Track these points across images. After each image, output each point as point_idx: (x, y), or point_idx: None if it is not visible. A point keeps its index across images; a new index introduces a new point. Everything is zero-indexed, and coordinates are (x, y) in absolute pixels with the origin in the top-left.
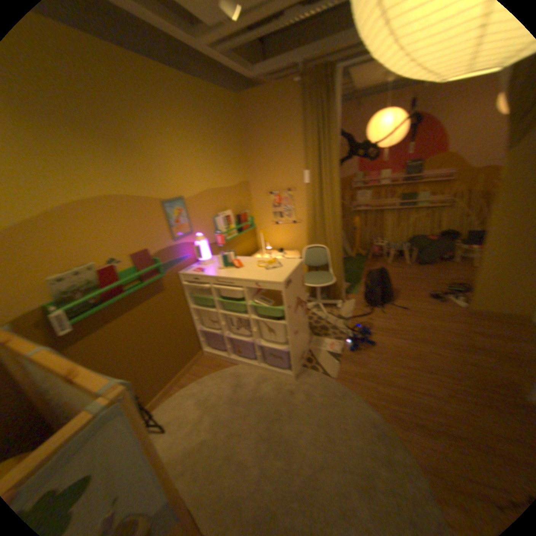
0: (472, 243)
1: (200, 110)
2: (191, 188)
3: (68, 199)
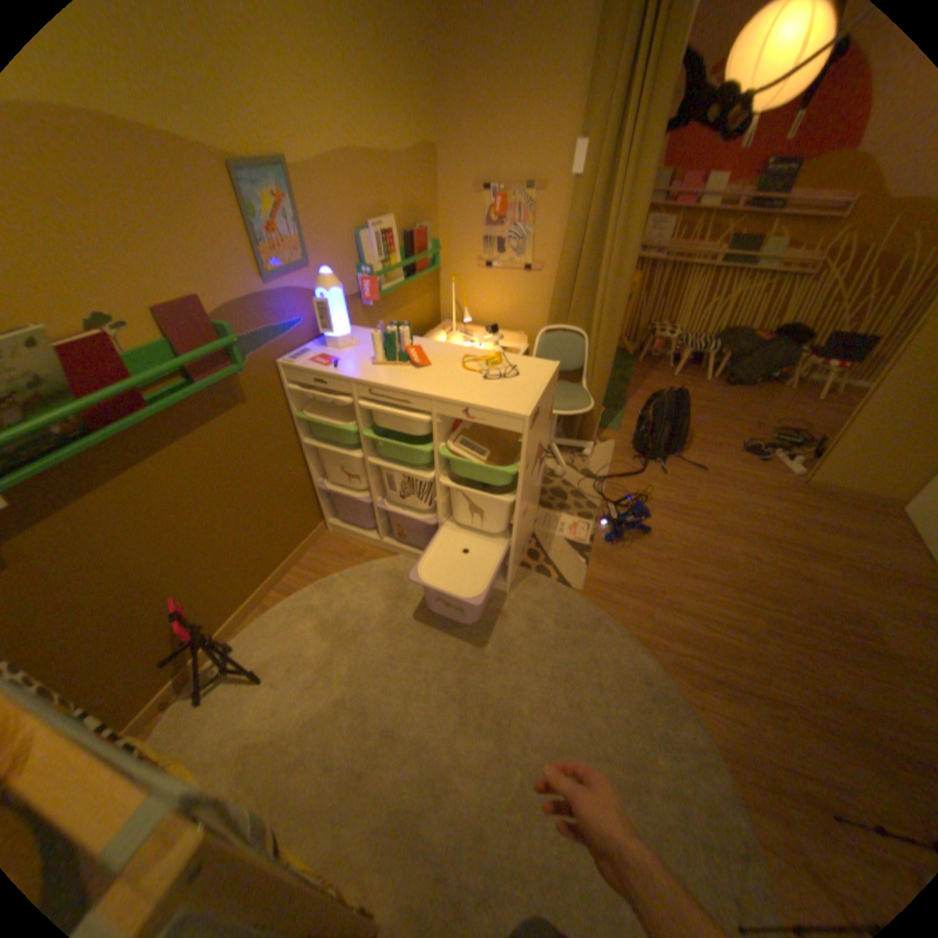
0: (828, 356)
1: None
2: (301, 136)
3: None
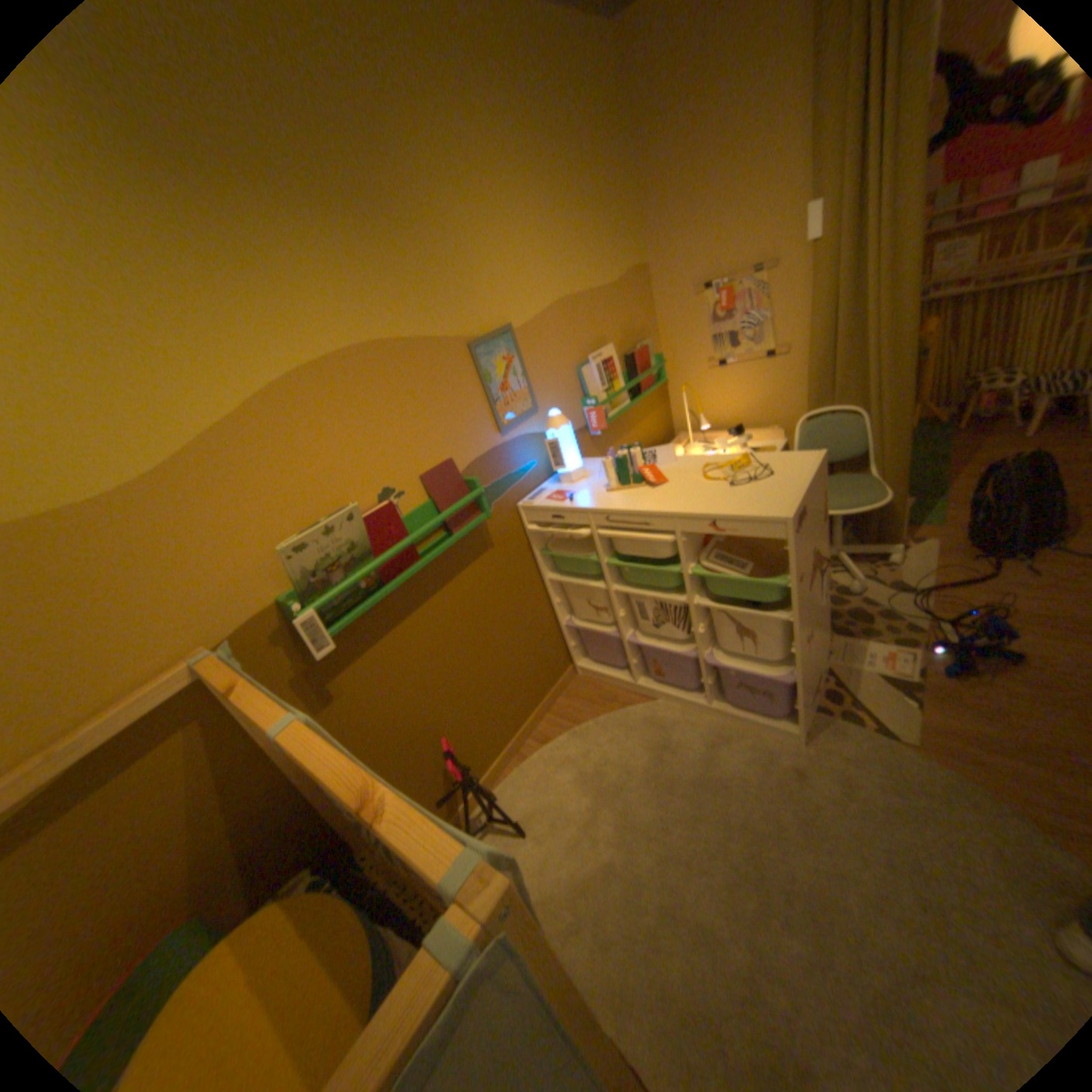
0: None
1: (528, 86)
2: (522, 302)
3: (282, 362)
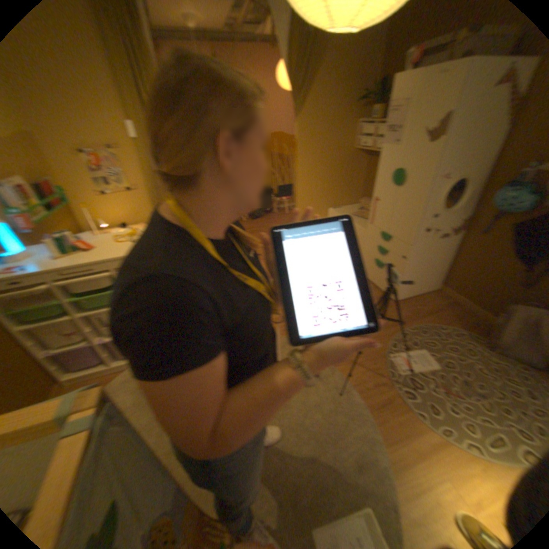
0: (279, 196)
1: None
2: None
3: None
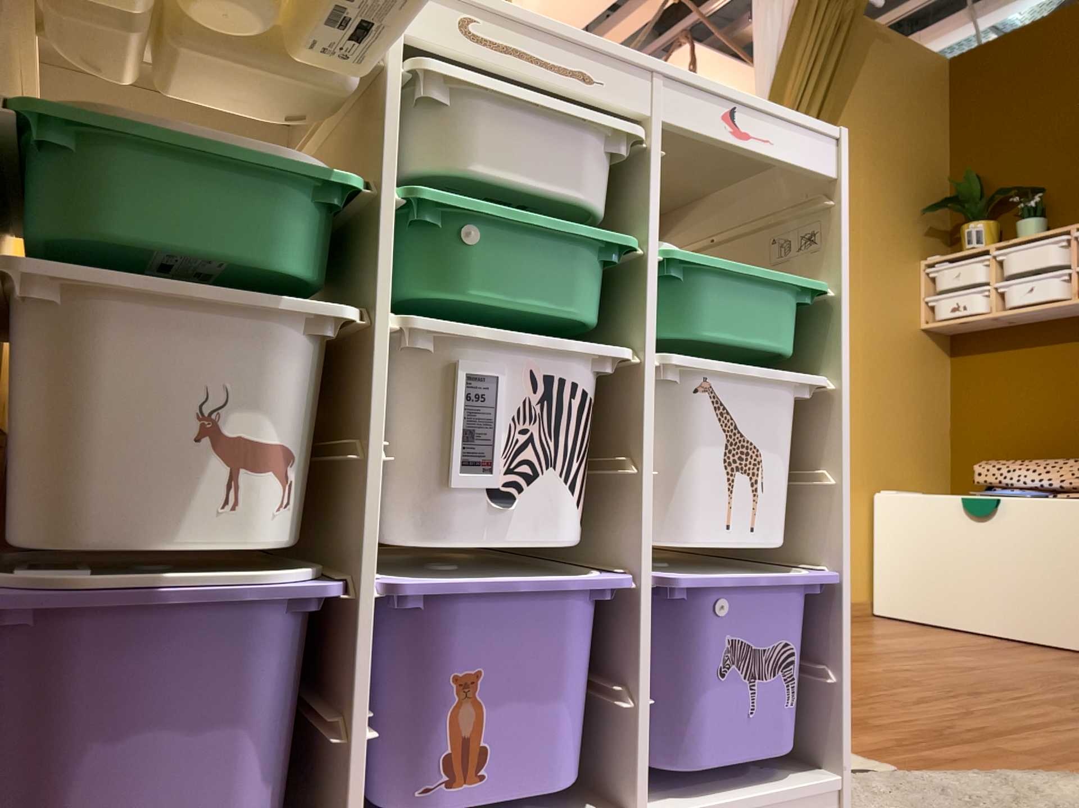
0: None
1: None
2: None
3: None
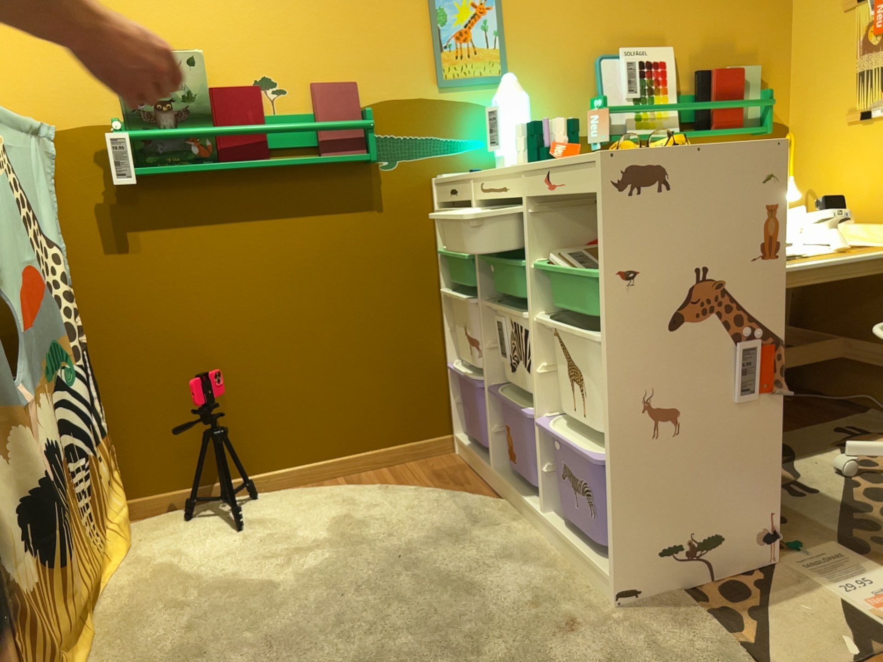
0: None
1: None
2: None
3: None
